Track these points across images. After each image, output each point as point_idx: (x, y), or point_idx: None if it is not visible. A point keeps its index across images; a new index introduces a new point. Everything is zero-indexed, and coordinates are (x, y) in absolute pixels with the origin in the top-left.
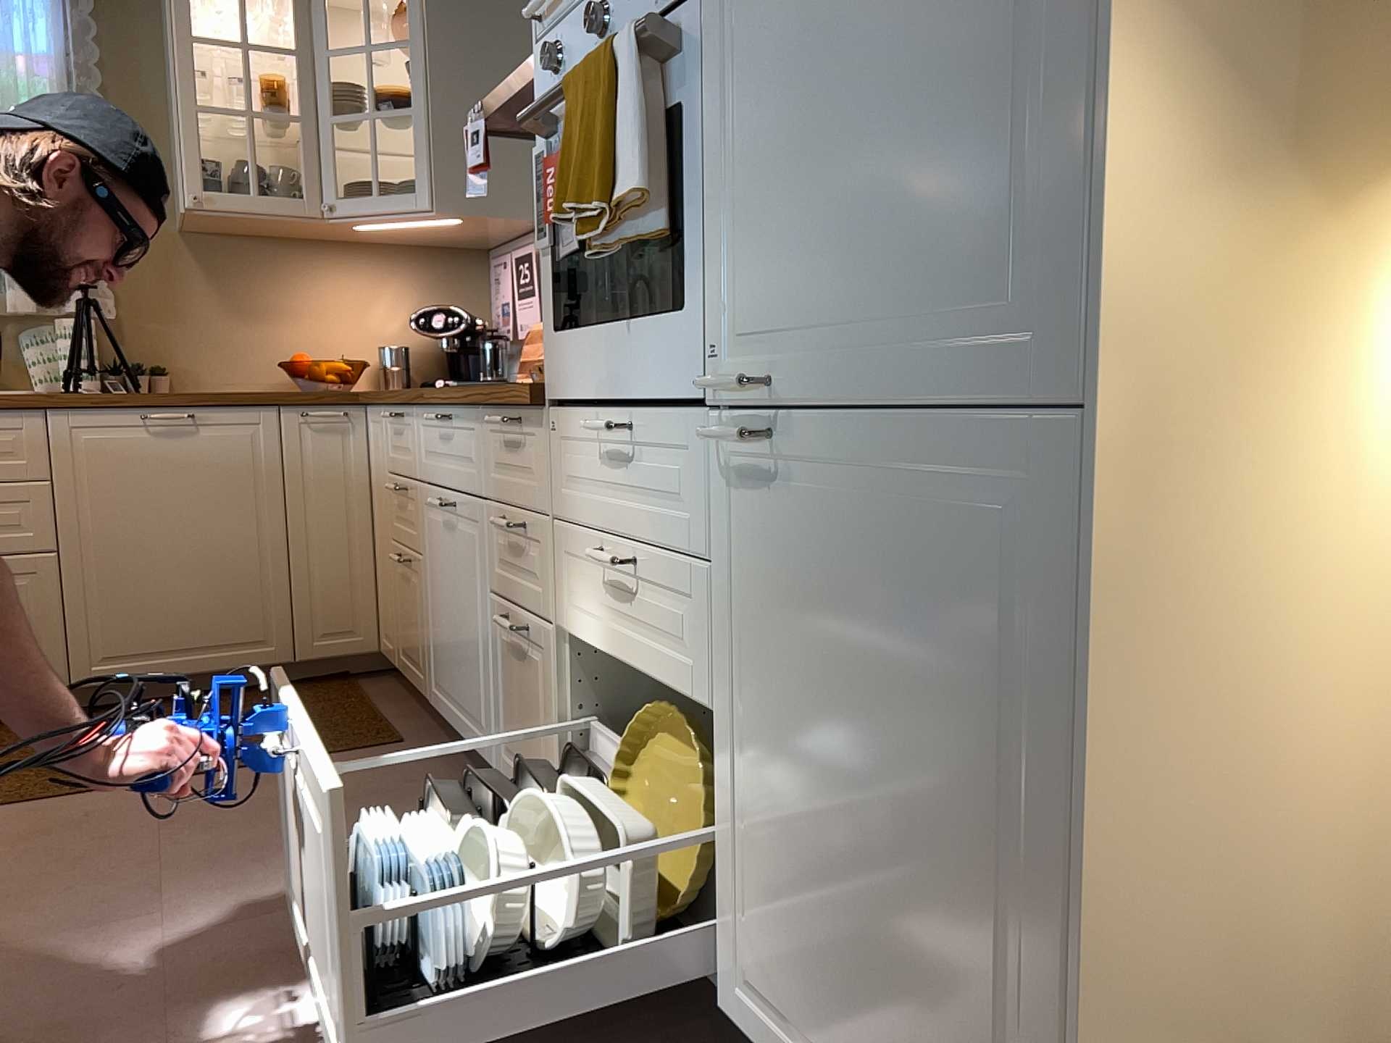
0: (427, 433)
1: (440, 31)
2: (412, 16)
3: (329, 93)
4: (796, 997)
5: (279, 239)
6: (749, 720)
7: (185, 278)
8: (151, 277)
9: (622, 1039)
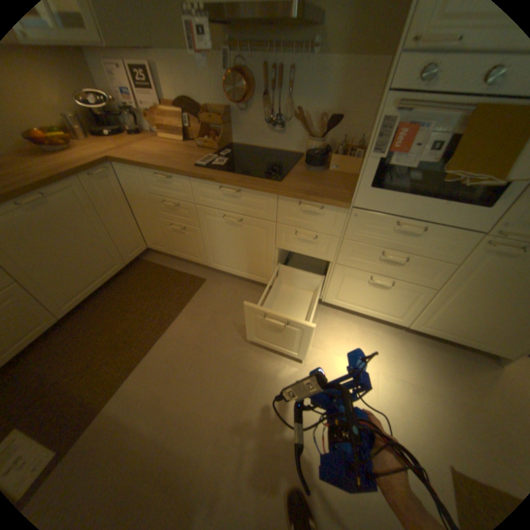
0: (206, 190)
1: None
2: None
3: None
4: (446, 326)
5: None
6: (456, 291)
7: None
8: None
9: (377, 335)
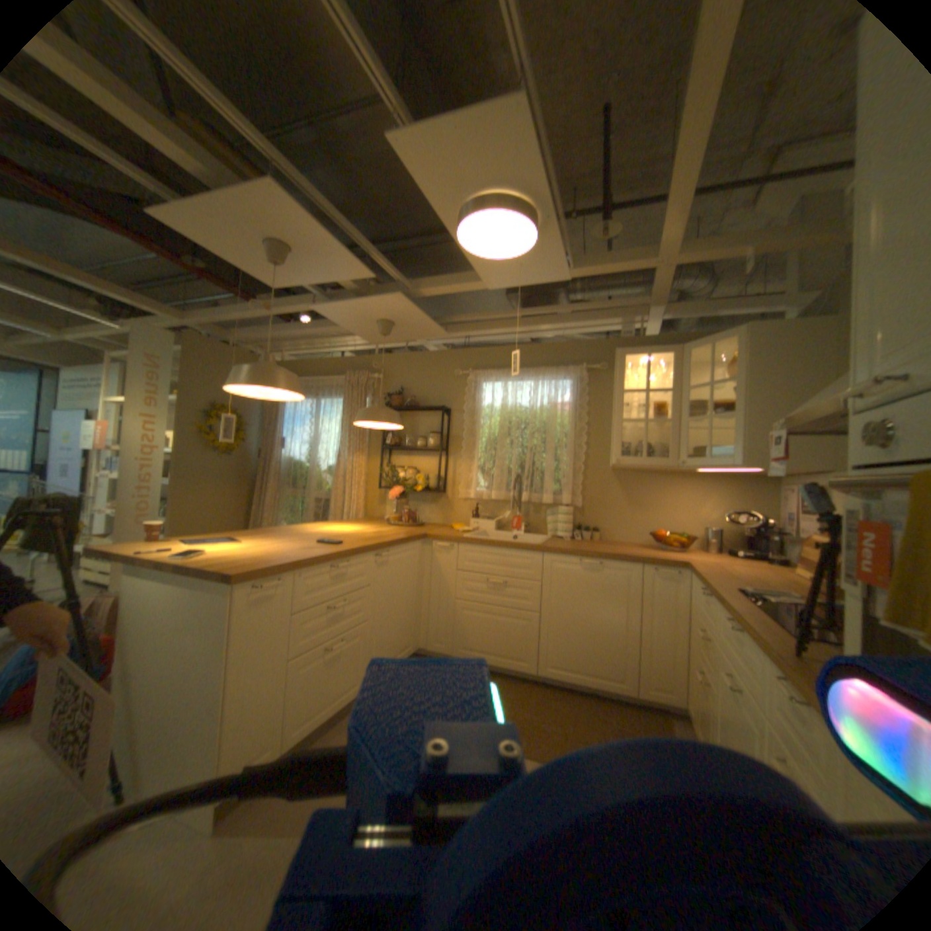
0: (726, 623)
1: (757, 370)
2: (739, 363)
3: (687, 407)
4: None
5: (657, 472)
6: None
7: (612, 490)
8: (598, 489)
9: None
